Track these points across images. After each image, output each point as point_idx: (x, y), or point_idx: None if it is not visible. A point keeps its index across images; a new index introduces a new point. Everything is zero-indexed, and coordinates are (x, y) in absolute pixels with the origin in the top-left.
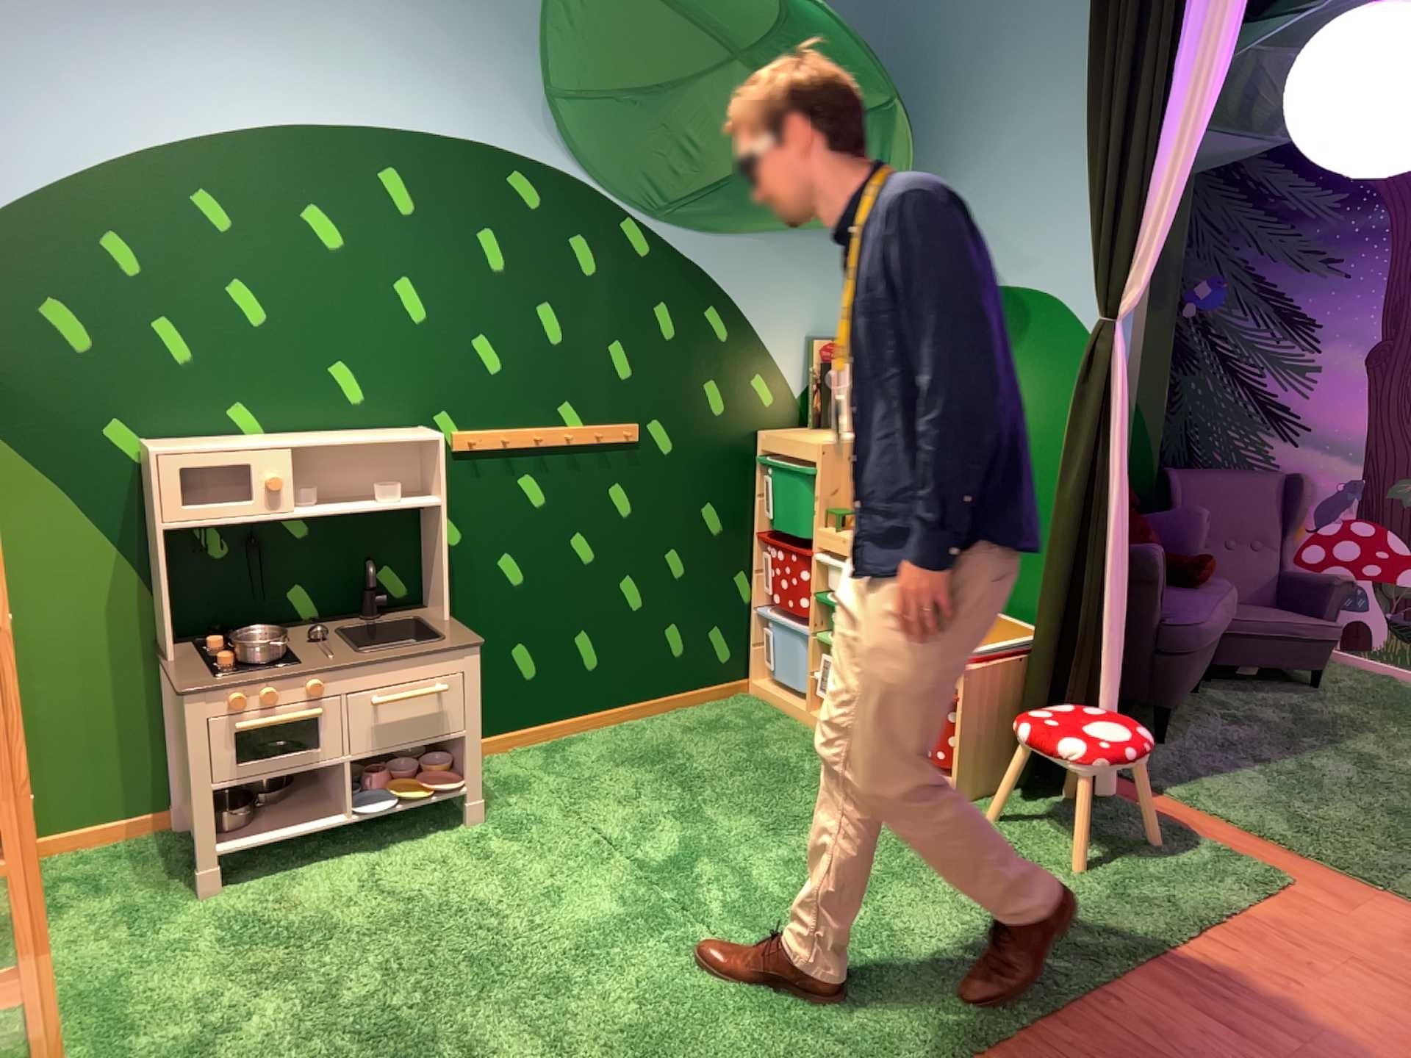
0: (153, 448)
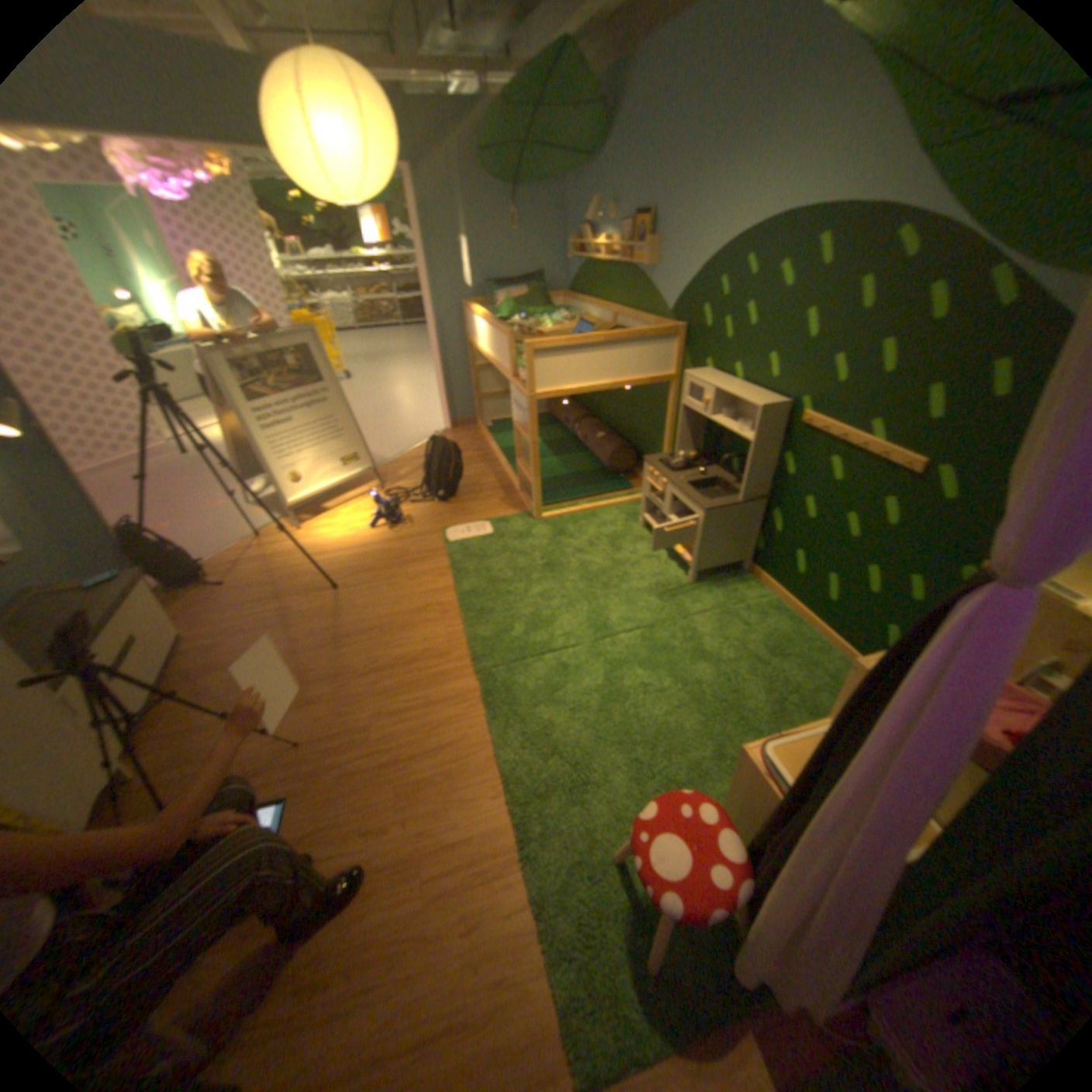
0: (689, 372)
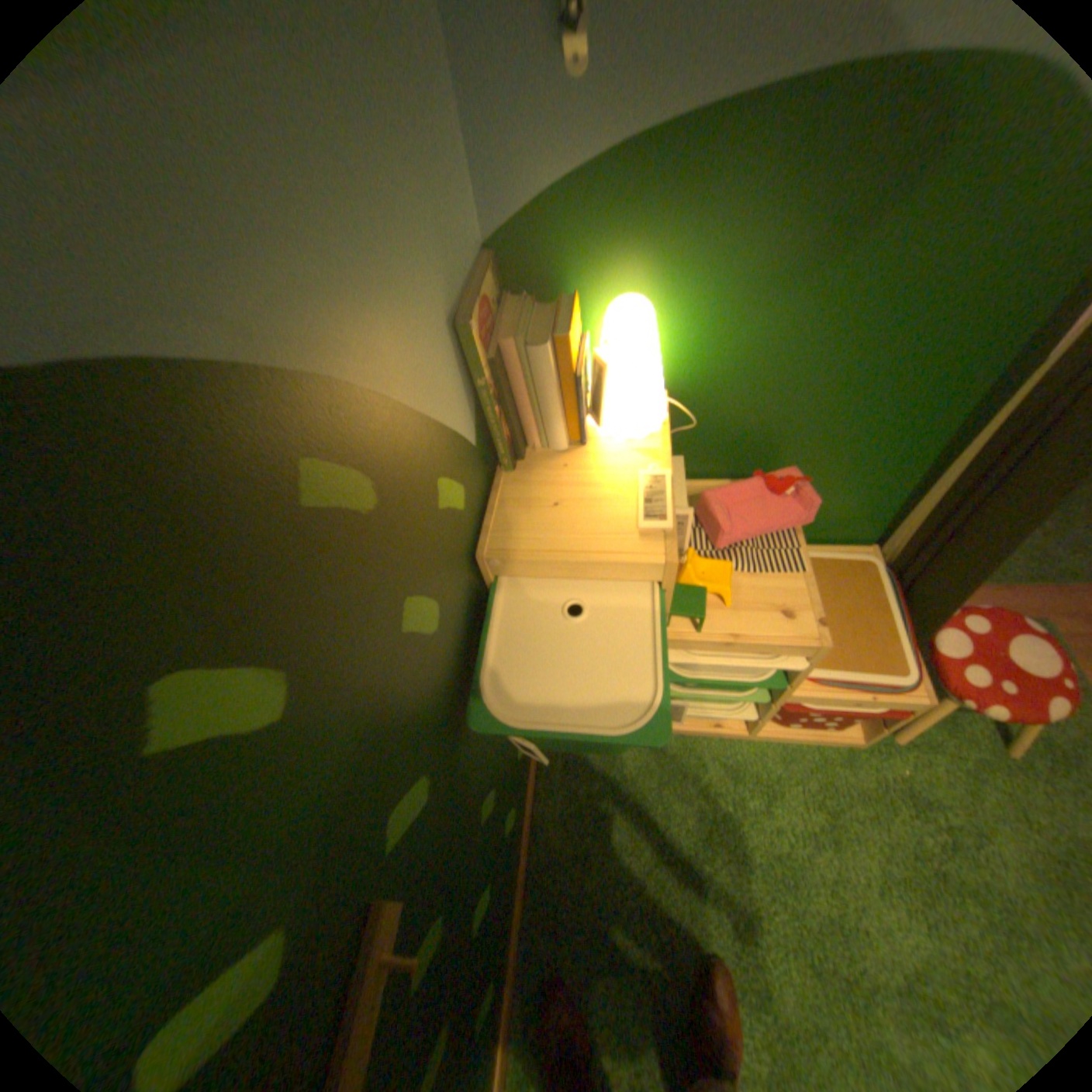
0: None
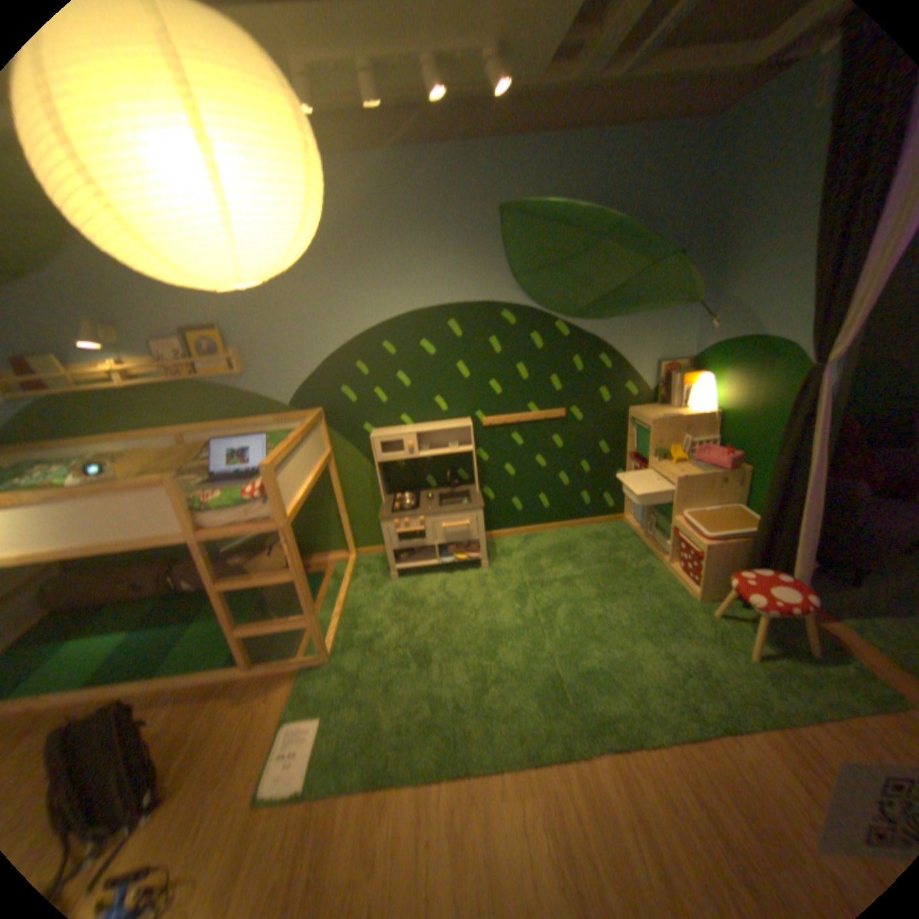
0: (371, 437)
